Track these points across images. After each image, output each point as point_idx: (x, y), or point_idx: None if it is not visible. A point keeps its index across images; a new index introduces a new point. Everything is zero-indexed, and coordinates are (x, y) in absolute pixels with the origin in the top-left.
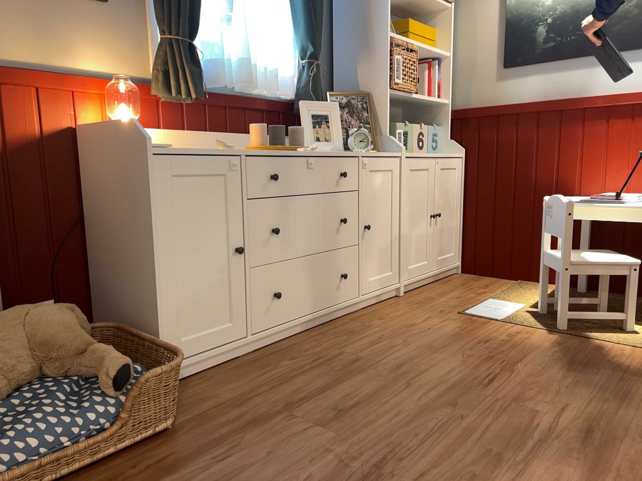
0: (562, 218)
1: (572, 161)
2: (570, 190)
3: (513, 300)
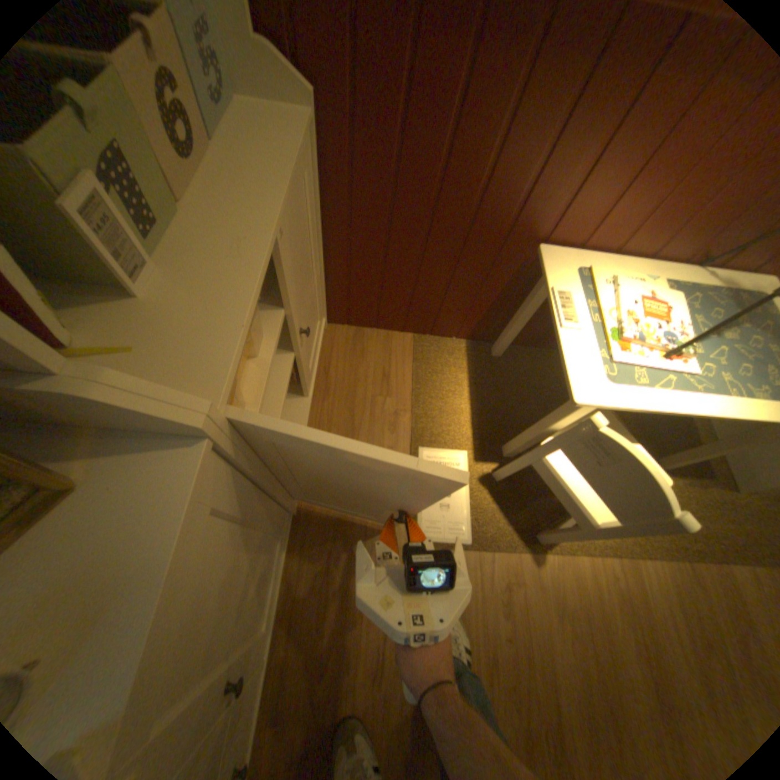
0: (646, 515)
1: (571, 175)
2: (539, 229)
3: (445, 436)
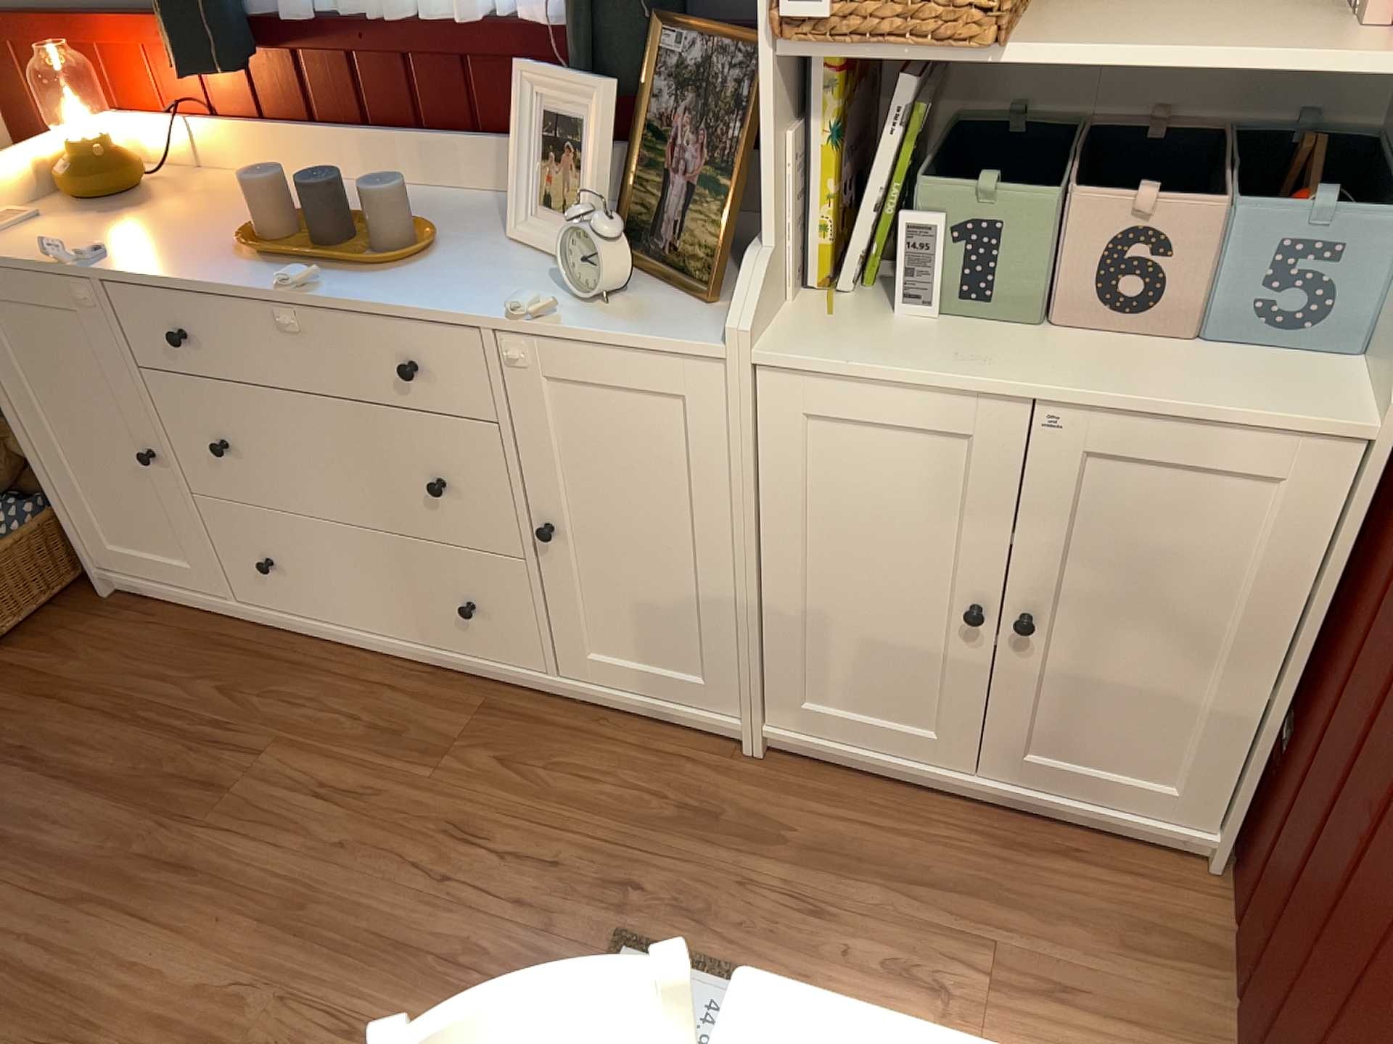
0: None
1: None
2: None
3: None
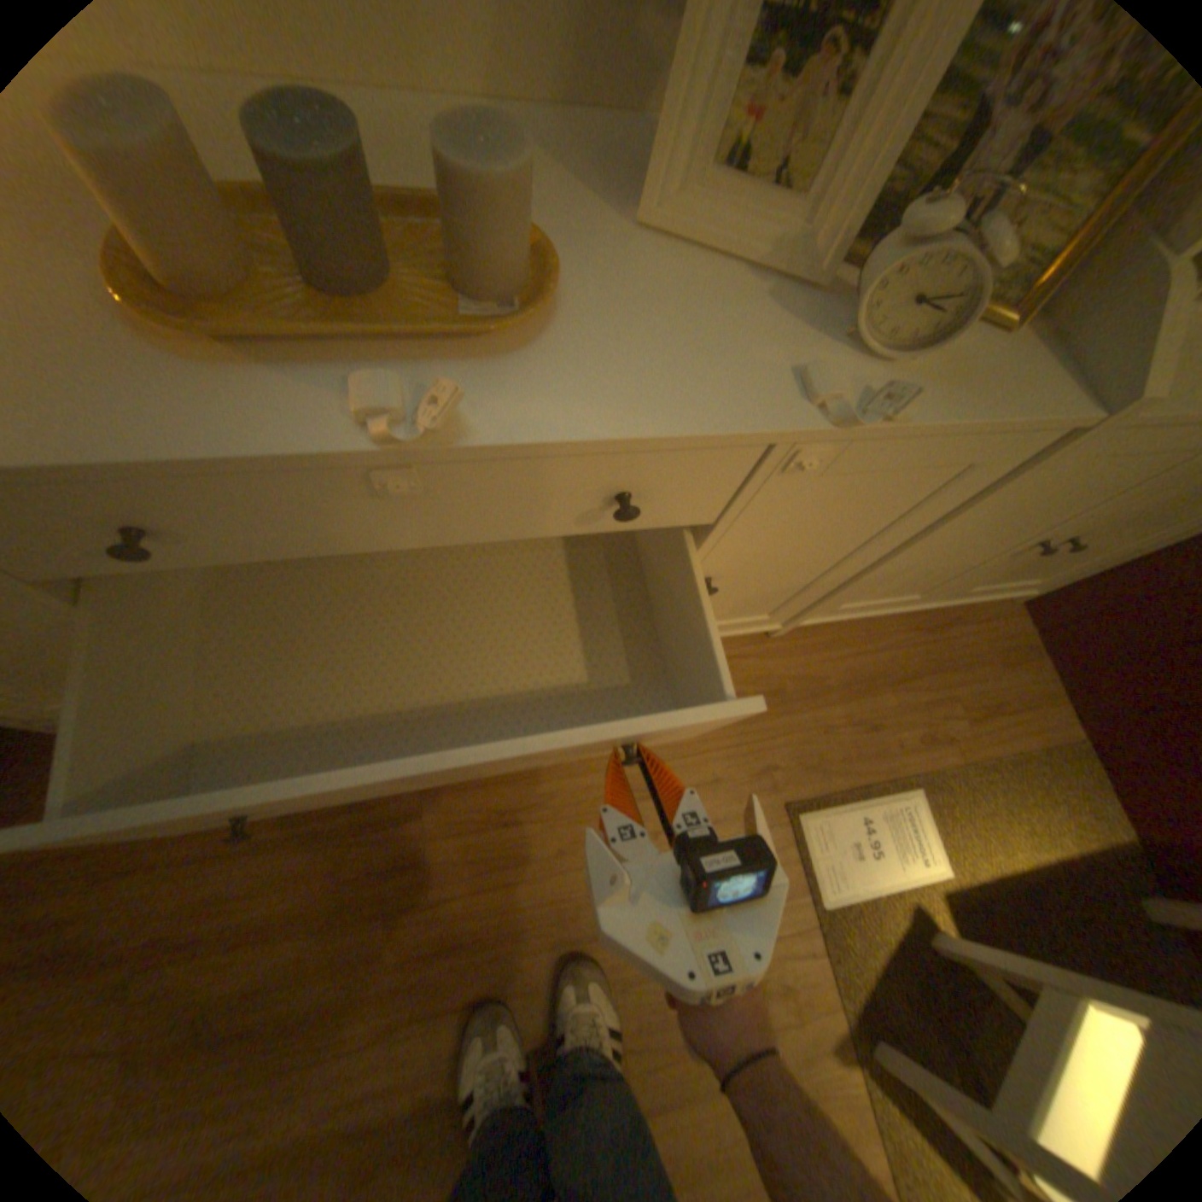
0: None
1: None
2: None
3: (959, 835)
